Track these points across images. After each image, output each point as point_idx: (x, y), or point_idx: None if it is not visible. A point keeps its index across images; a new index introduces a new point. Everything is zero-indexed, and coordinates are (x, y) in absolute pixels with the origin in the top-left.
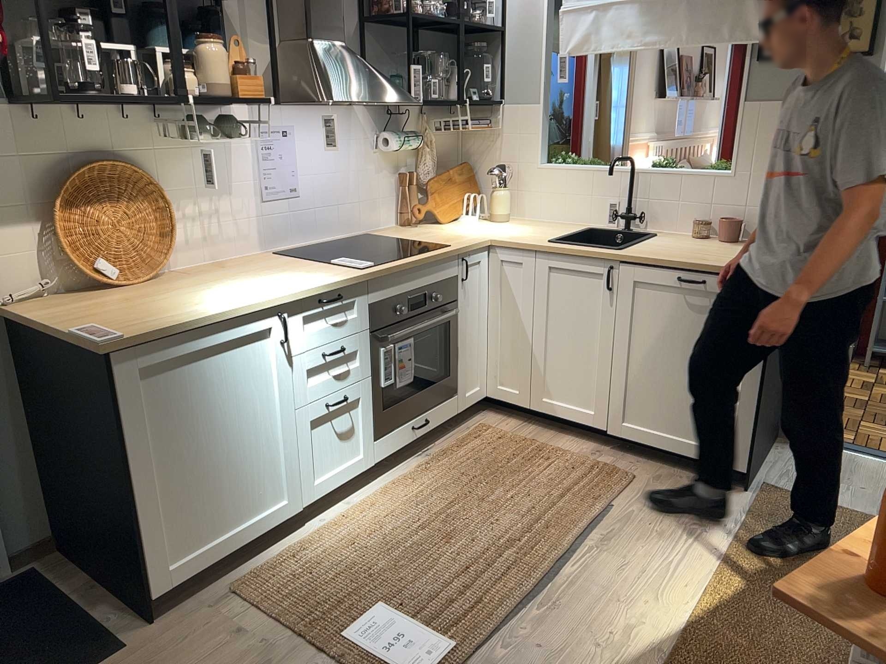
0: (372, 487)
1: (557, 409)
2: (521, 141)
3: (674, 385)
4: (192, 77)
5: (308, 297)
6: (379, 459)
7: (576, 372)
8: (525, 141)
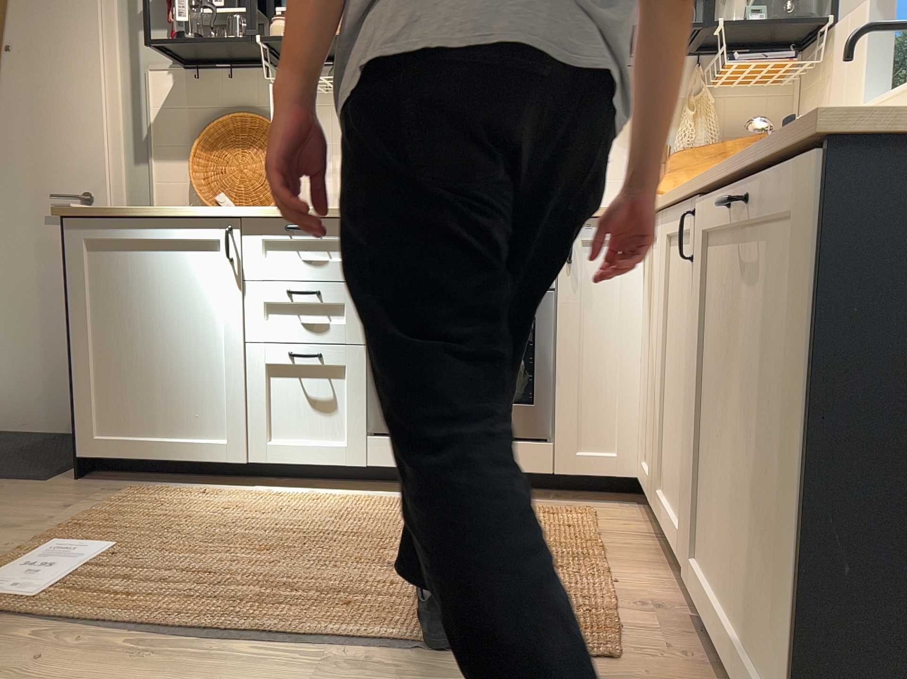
0: (355, 495)
1: (665, 512)
2: (845, 77)
3: (739, 484)
4: (280, 23)
5: (269, 219)
6: (375, 465)
7: (681, 442)
8: (849, 75)
